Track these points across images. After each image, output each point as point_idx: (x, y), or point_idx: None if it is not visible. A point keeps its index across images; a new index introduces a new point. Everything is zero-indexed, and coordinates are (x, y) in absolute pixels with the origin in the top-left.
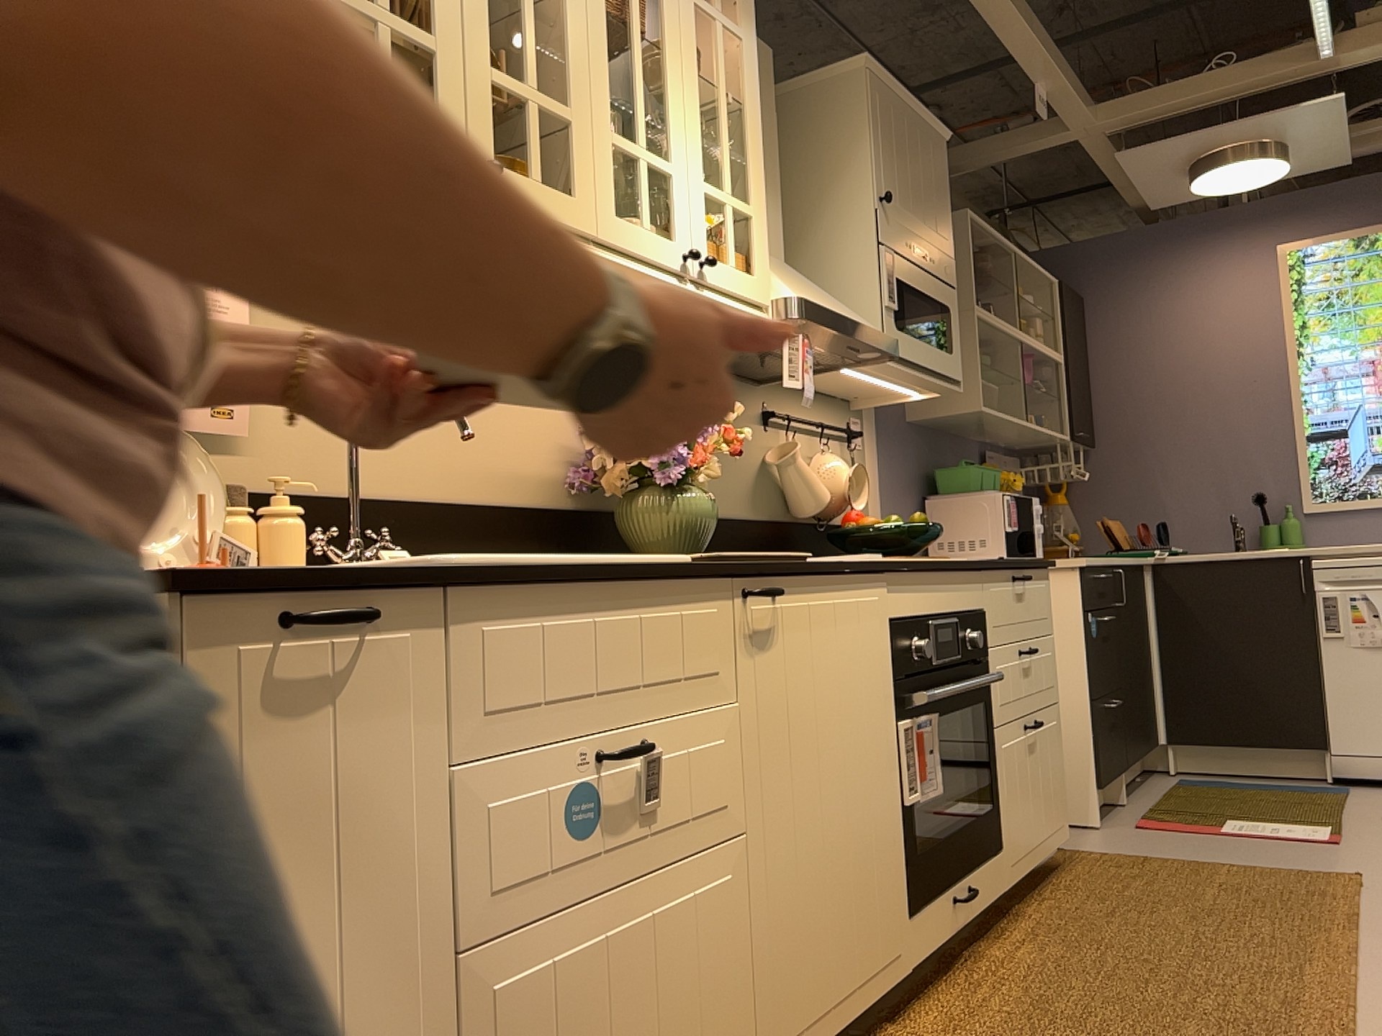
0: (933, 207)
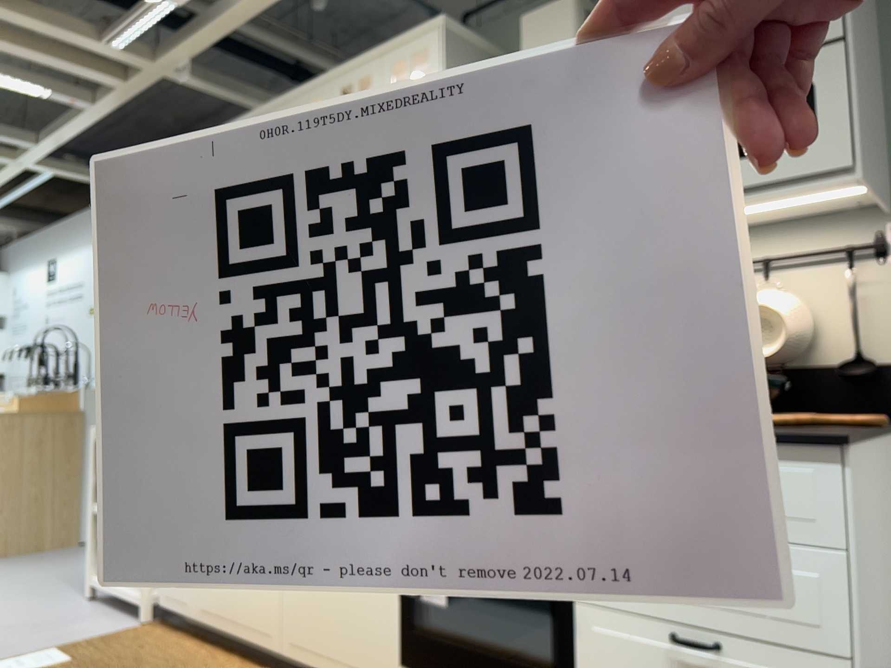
0: None
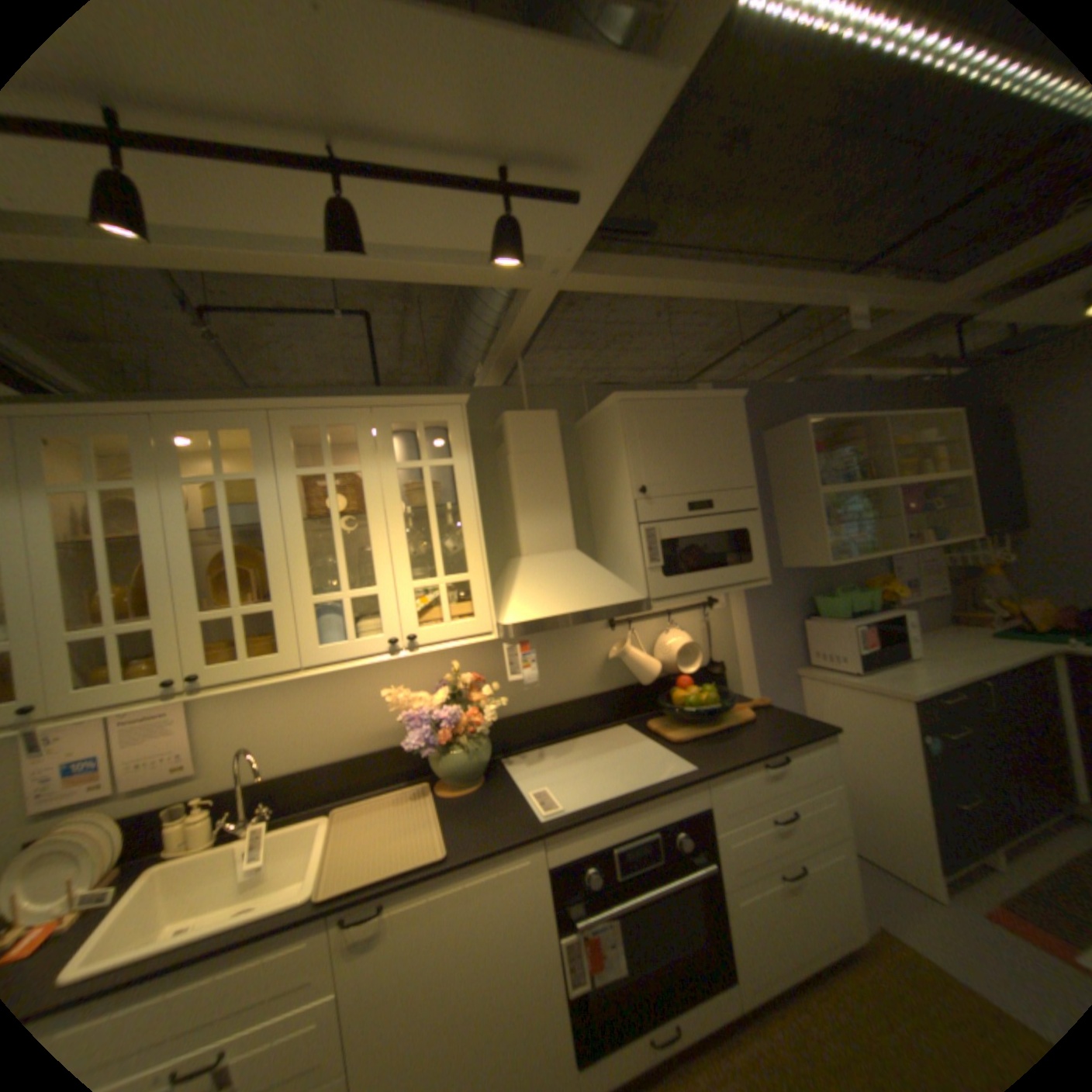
0: (717, 461)
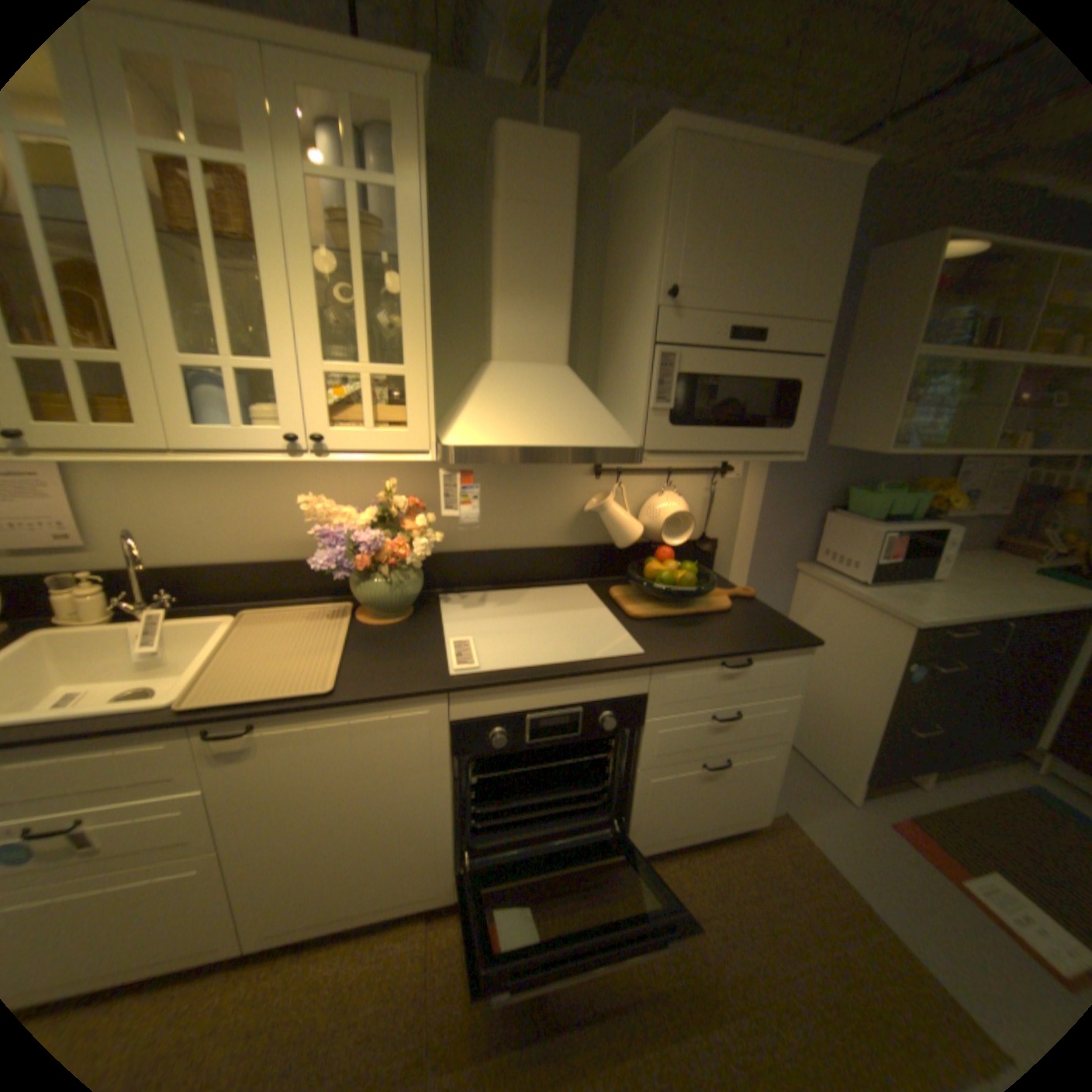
0: (793, 269)
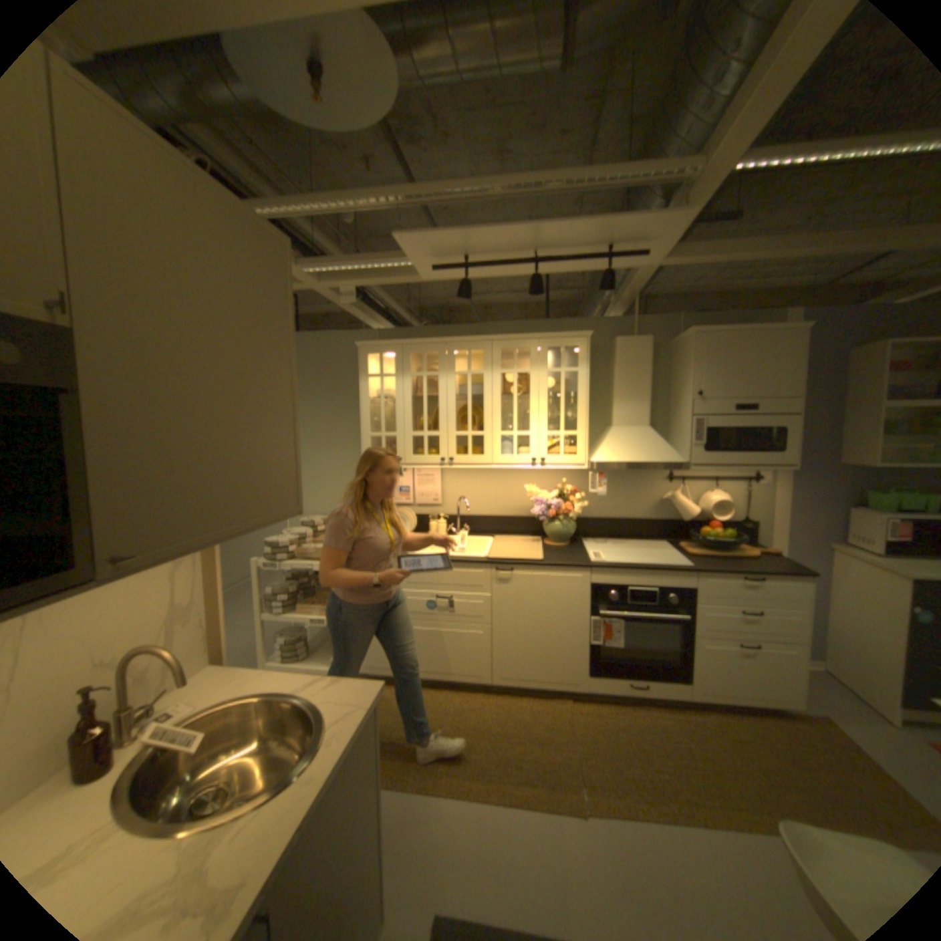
0: (770, 377)
